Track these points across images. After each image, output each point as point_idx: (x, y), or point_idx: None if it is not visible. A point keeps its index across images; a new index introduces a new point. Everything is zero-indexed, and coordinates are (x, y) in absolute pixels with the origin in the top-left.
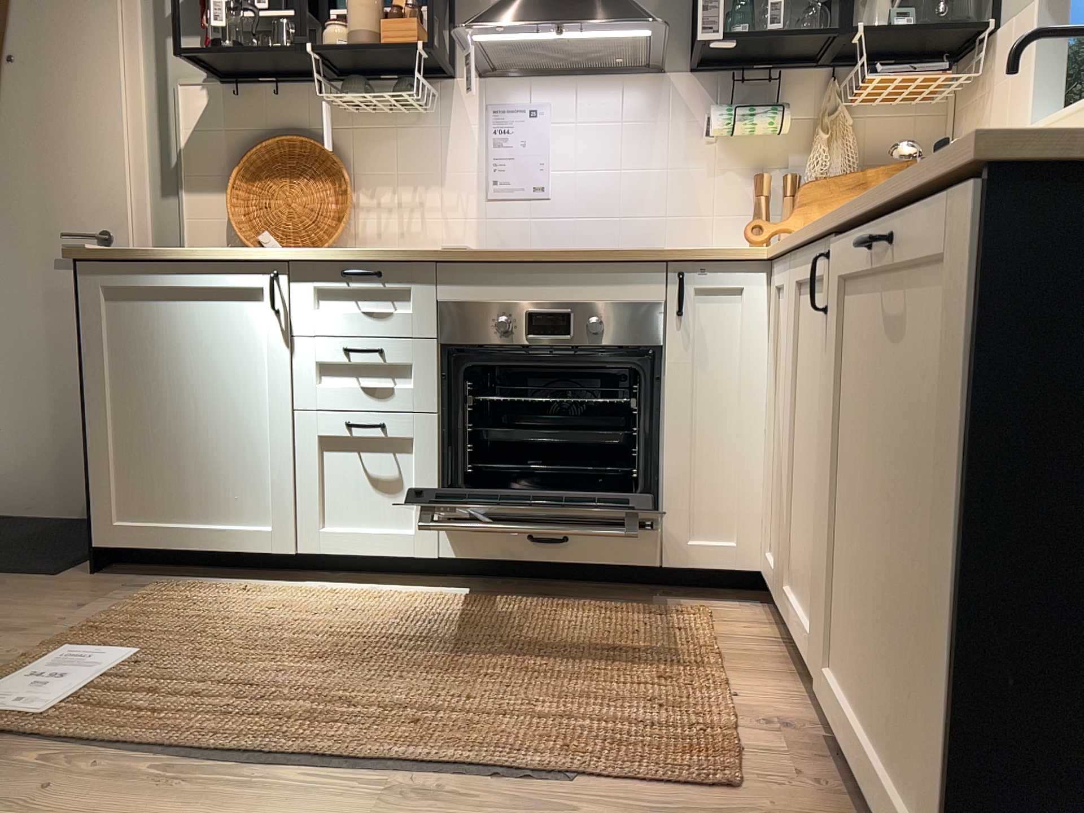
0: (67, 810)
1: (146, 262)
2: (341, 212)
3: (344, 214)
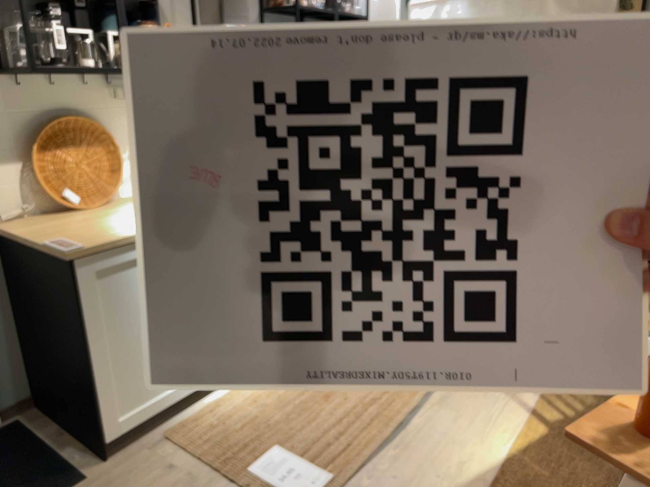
0: (408, 473)
1: (126, 245)
2: (115, 166)
3: (120, 169)
